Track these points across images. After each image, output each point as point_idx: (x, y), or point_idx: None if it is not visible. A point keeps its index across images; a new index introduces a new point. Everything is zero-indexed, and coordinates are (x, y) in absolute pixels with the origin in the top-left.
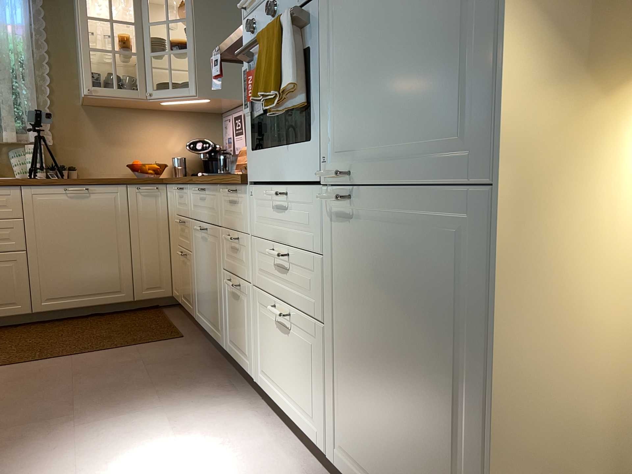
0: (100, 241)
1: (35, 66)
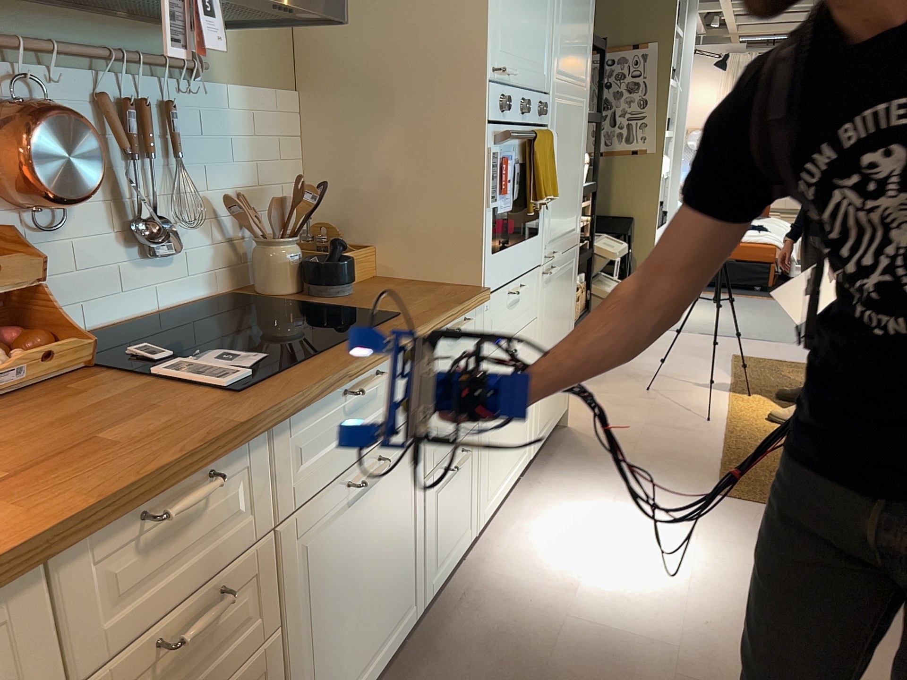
0: None
1: None
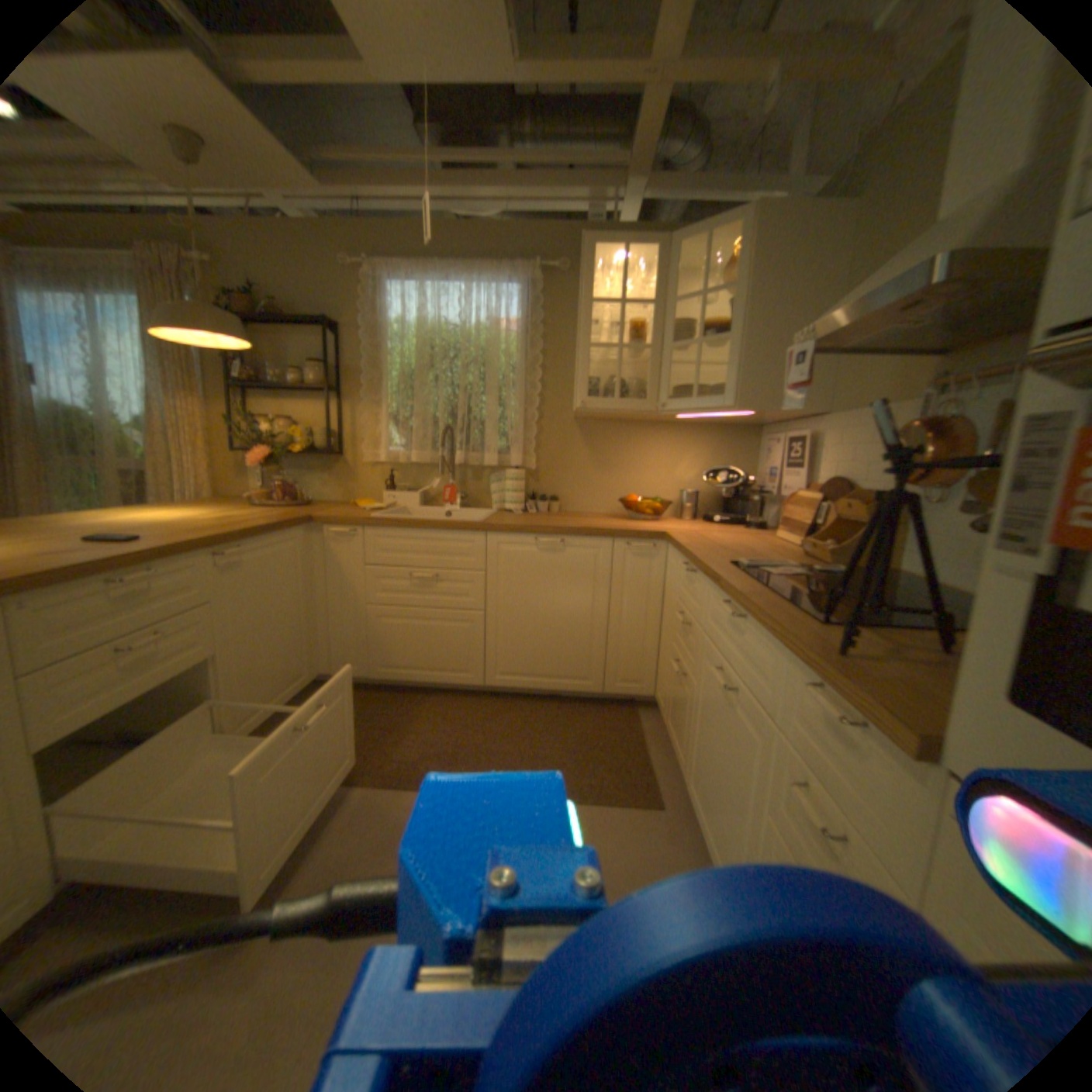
0: (571, 611)
1: (528, 371)
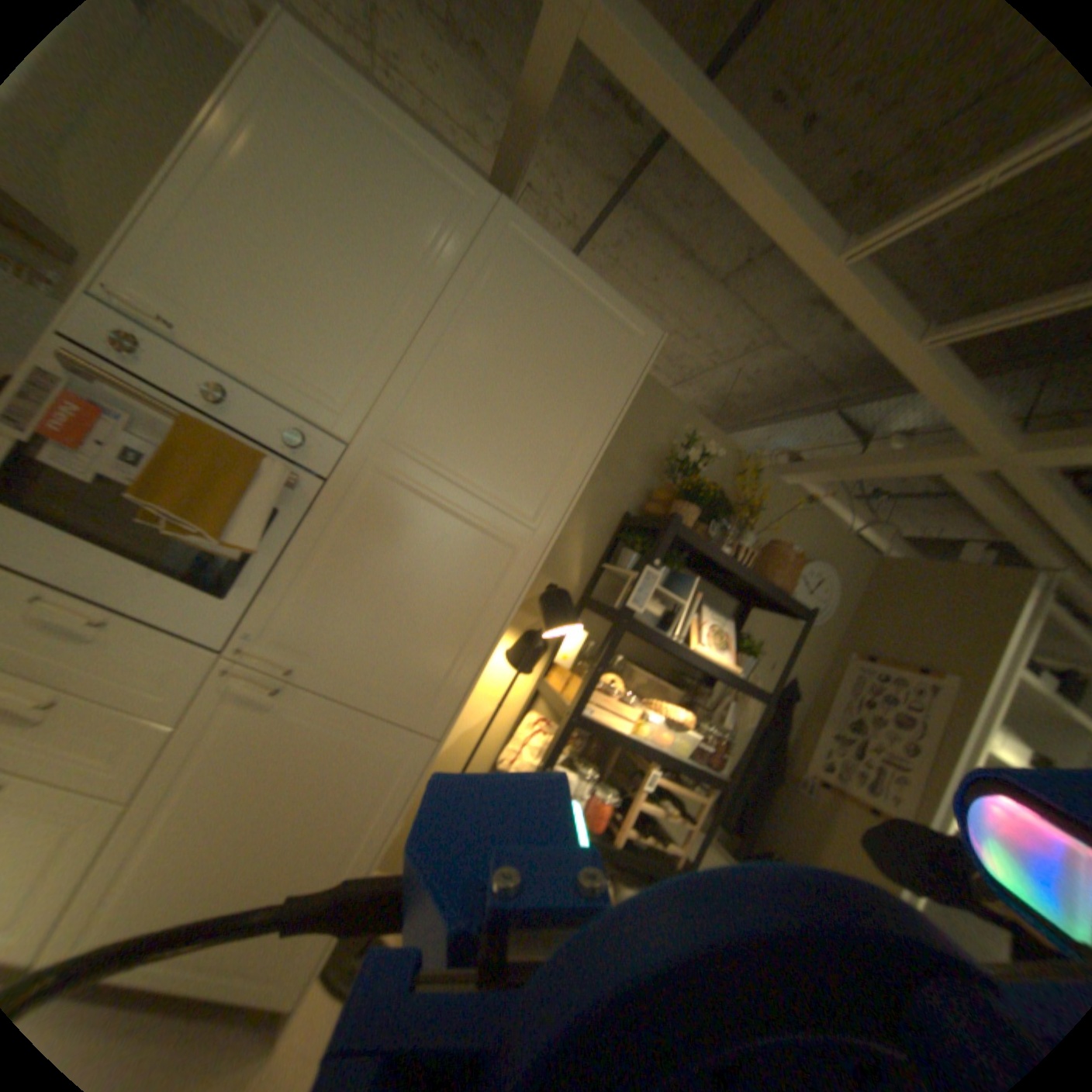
0: None
1: None
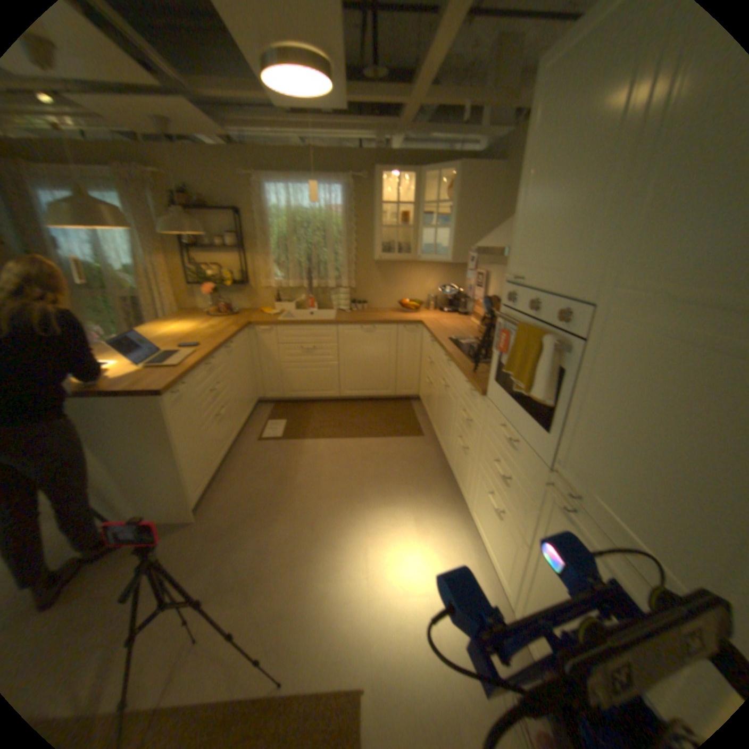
0: (379, 360)
1: (348, 236)
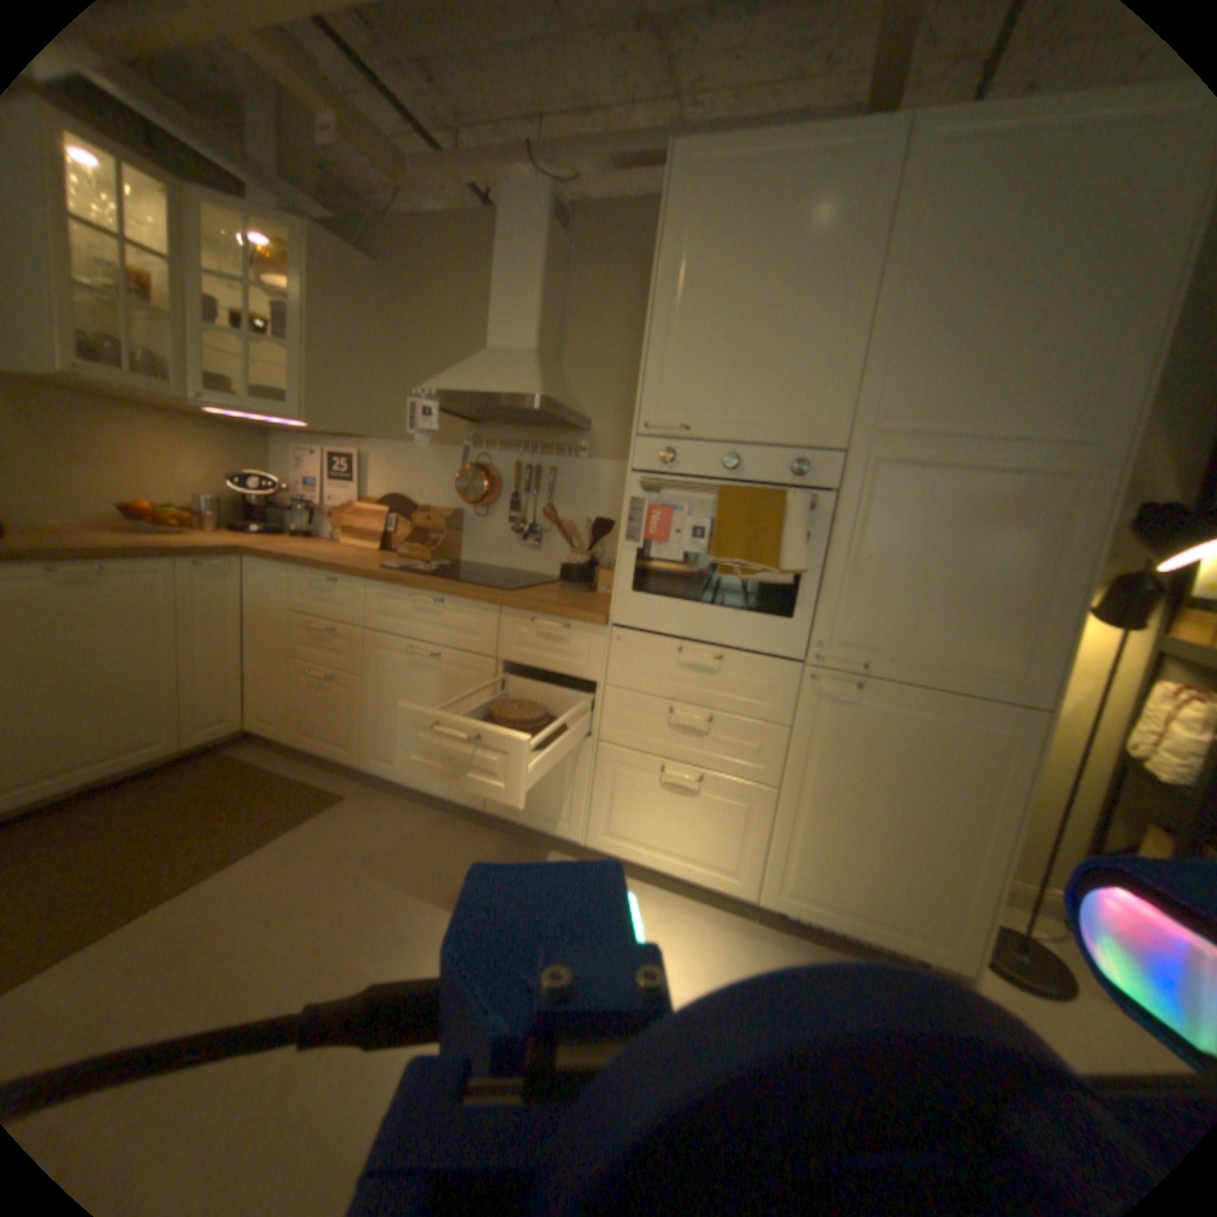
0: (120, 661)
1: None
